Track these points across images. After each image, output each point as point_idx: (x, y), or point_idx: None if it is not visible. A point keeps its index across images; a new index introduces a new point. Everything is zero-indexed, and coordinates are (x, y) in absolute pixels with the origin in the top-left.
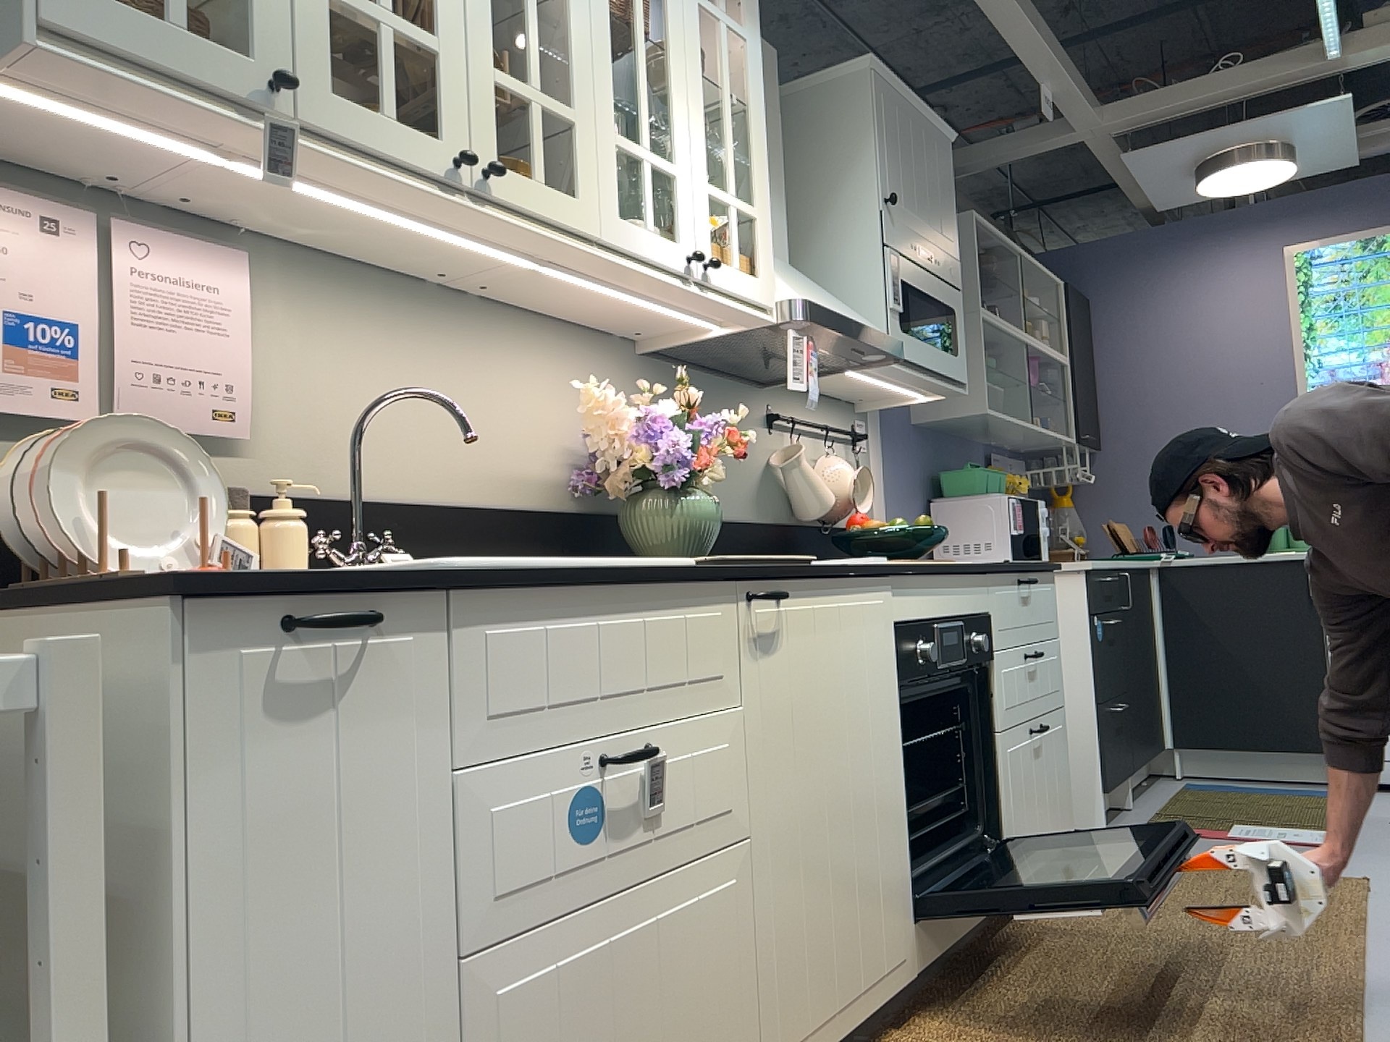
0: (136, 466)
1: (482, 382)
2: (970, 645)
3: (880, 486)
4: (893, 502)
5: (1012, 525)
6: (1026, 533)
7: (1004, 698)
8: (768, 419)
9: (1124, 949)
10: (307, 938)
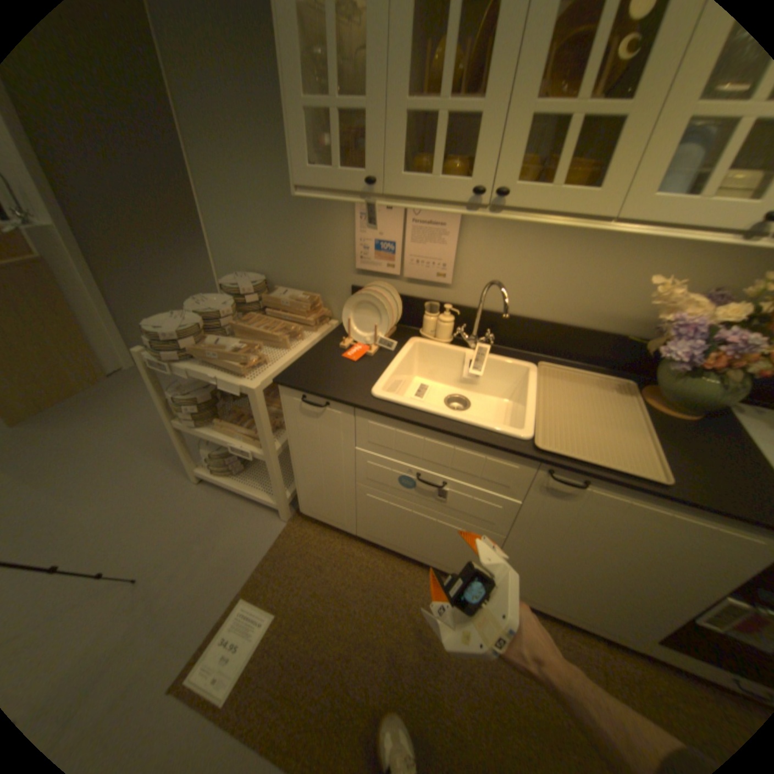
0: (374, 306)
1: (604, 259)
2: None
3: None
4: None
5: None
6: None
7: None
8: None
9: None
10: (316, 456)
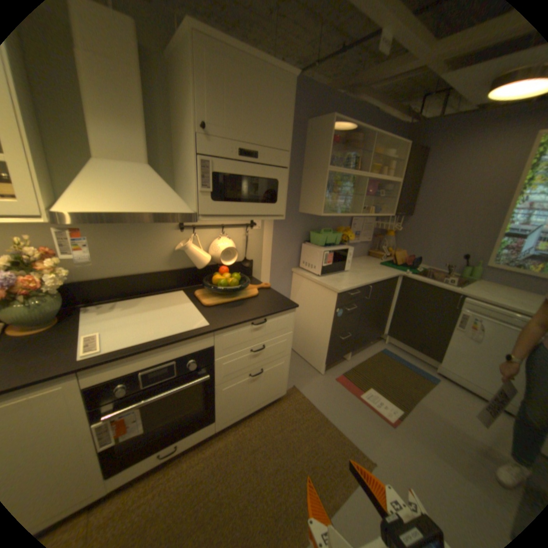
0: None
1: None
2: (183, 366)
3: (265, 241)
4: (274, 246)
5: (323, 261)
6: (331, 264)
7: (220, 374)
8: (177, 227)
9: (228, 481)
10: None
